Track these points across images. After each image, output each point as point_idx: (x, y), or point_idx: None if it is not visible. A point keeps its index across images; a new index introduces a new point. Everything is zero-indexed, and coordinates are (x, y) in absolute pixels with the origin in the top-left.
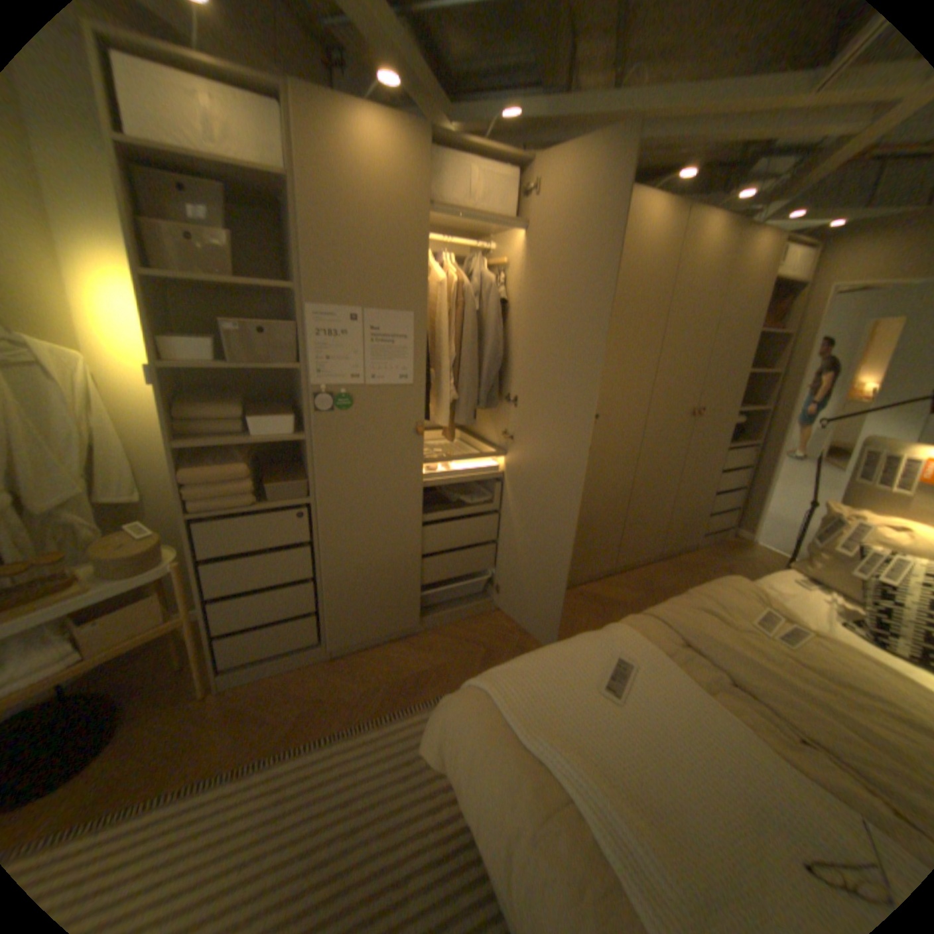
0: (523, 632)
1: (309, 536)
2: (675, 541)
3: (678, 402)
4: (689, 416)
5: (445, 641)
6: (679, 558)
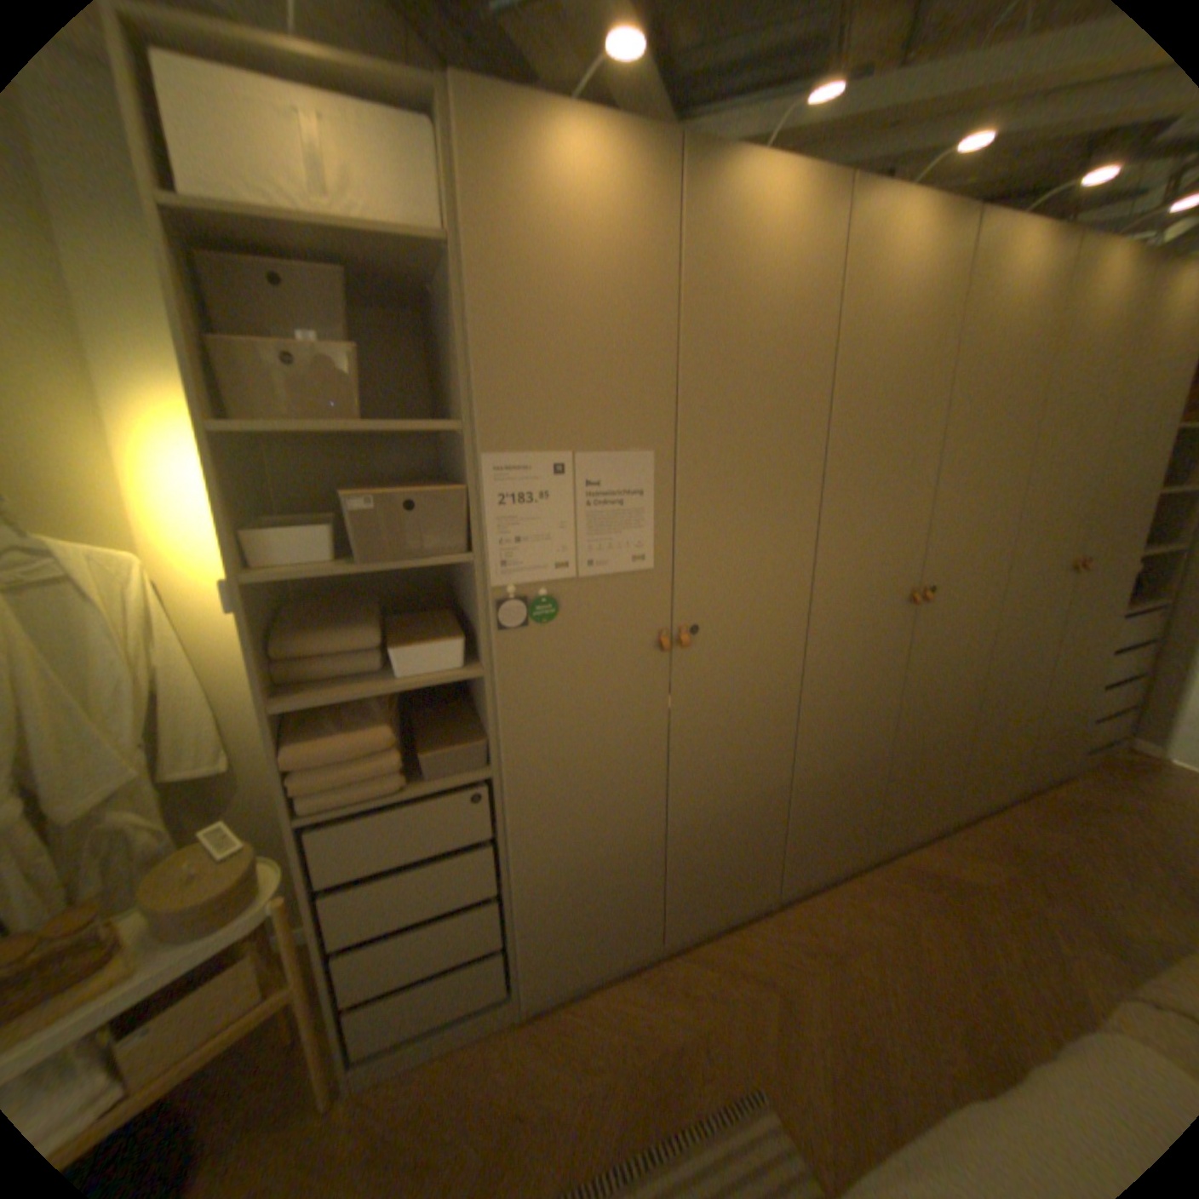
0: (834, 955)
1: (491, 830)
2: (1046, 769)
3: (1054, 552)
4: (1069, 573)
5: (708, 976)
6: (1050, 795)
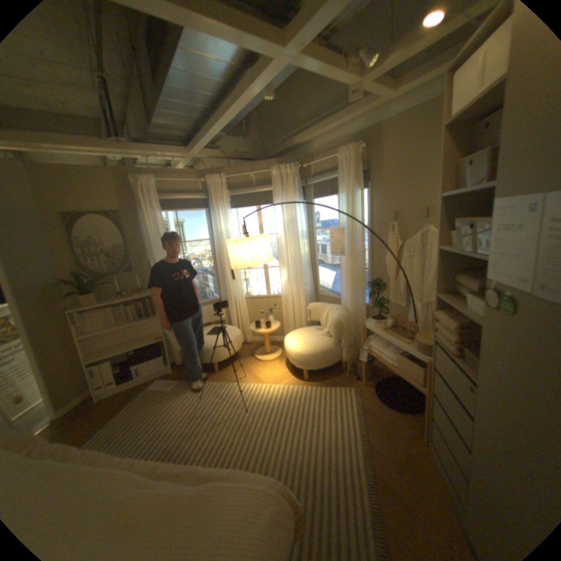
0: None
1: (475, 415)
2: None
3: None
4: None
5: None
6: None
